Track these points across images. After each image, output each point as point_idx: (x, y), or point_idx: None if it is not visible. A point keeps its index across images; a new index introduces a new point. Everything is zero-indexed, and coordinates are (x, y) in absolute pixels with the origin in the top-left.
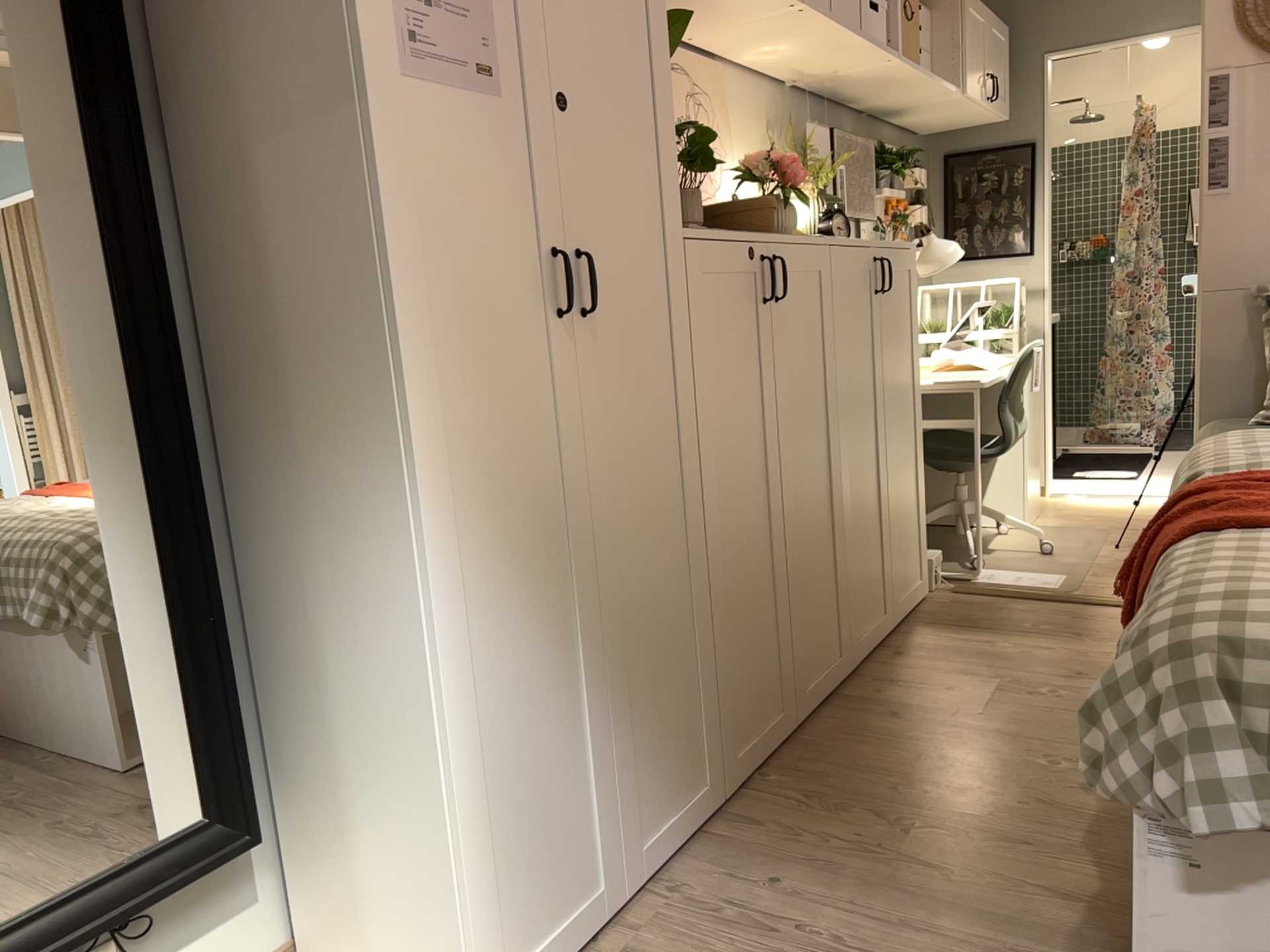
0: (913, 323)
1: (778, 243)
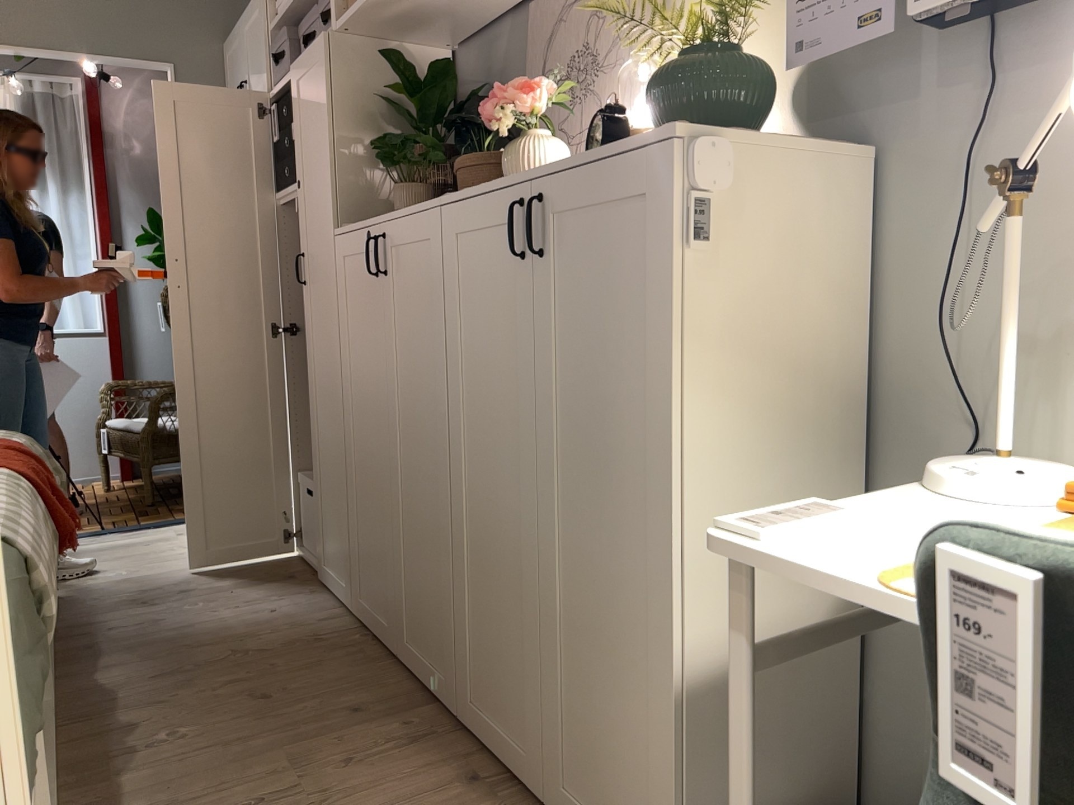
0: (672, 326)
1: (389, 223)
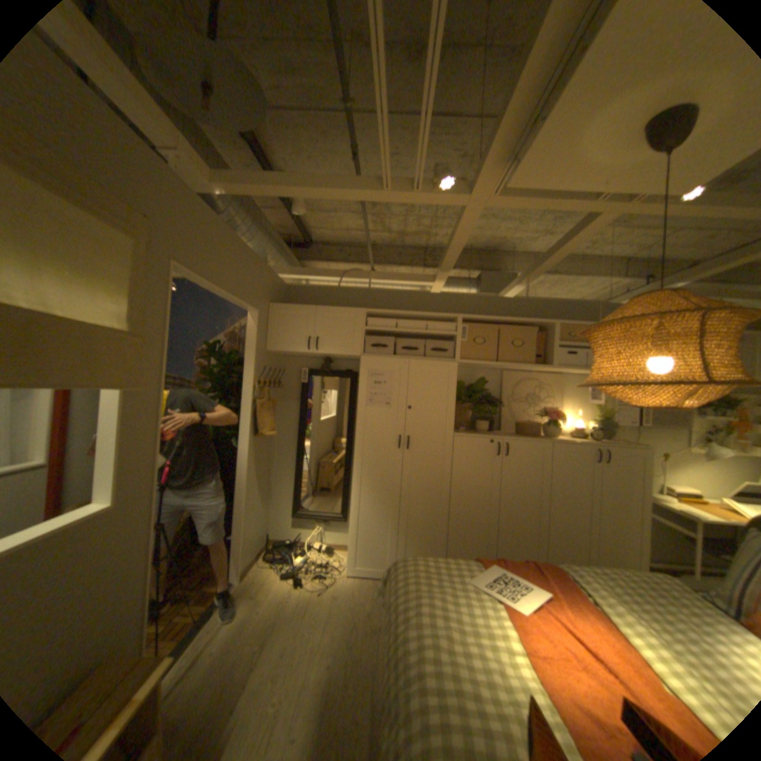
0: (650, 482)
1: (513, 442)
